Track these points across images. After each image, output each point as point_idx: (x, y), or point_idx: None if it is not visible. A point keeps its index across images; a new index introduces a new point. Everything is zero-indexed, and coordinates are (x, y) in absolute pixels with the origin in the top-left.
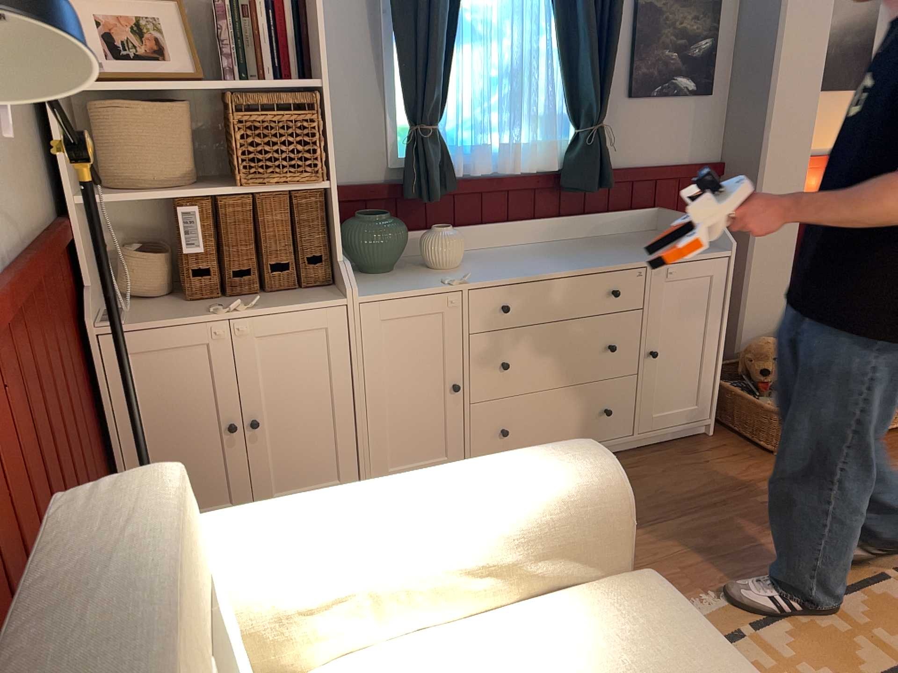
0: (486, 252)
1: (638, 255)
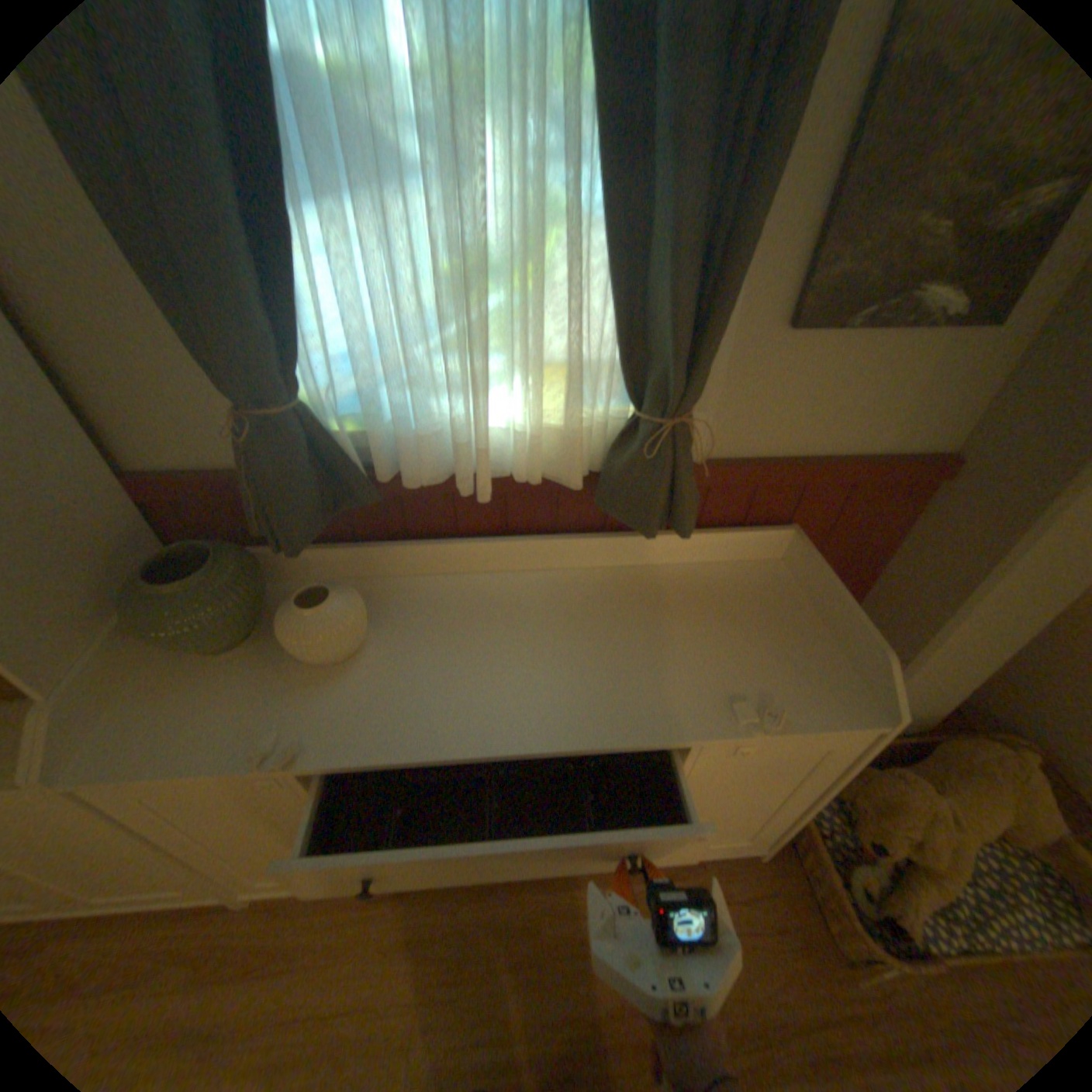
0: (447, 592)
1: (691, 692)
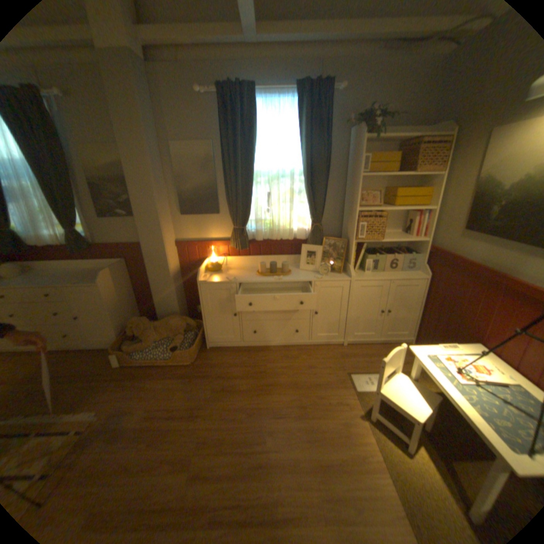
0: (43, 273)
1: (66, 282)
